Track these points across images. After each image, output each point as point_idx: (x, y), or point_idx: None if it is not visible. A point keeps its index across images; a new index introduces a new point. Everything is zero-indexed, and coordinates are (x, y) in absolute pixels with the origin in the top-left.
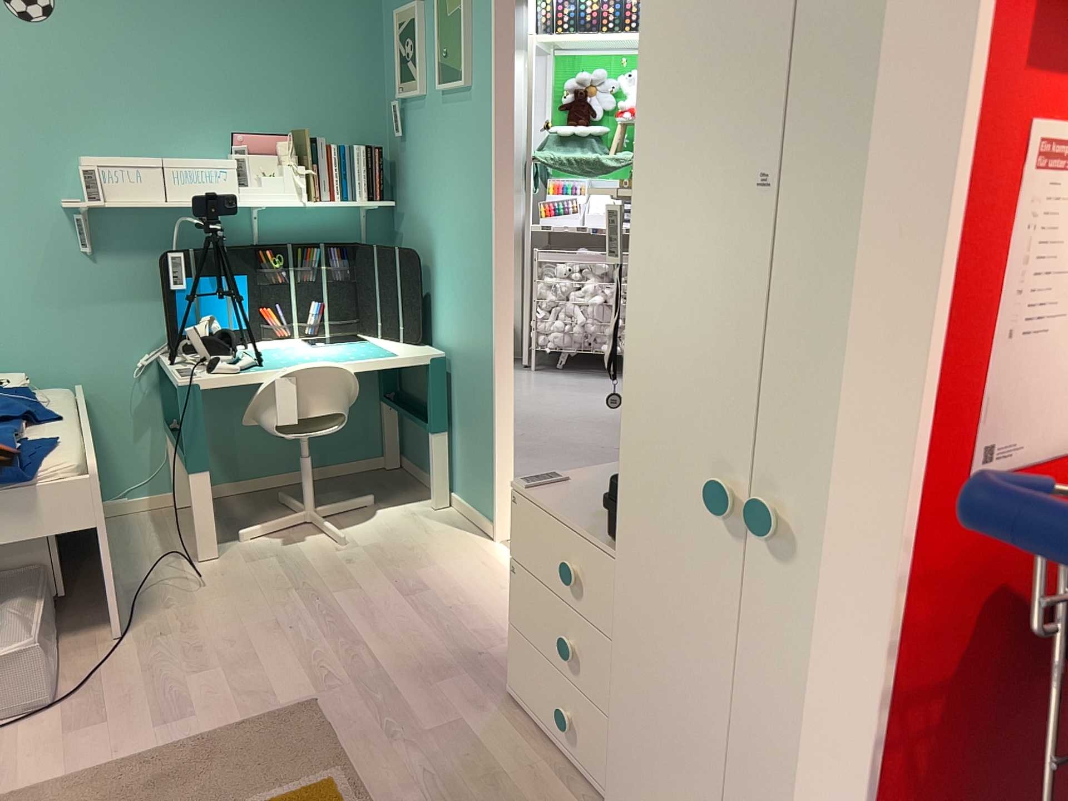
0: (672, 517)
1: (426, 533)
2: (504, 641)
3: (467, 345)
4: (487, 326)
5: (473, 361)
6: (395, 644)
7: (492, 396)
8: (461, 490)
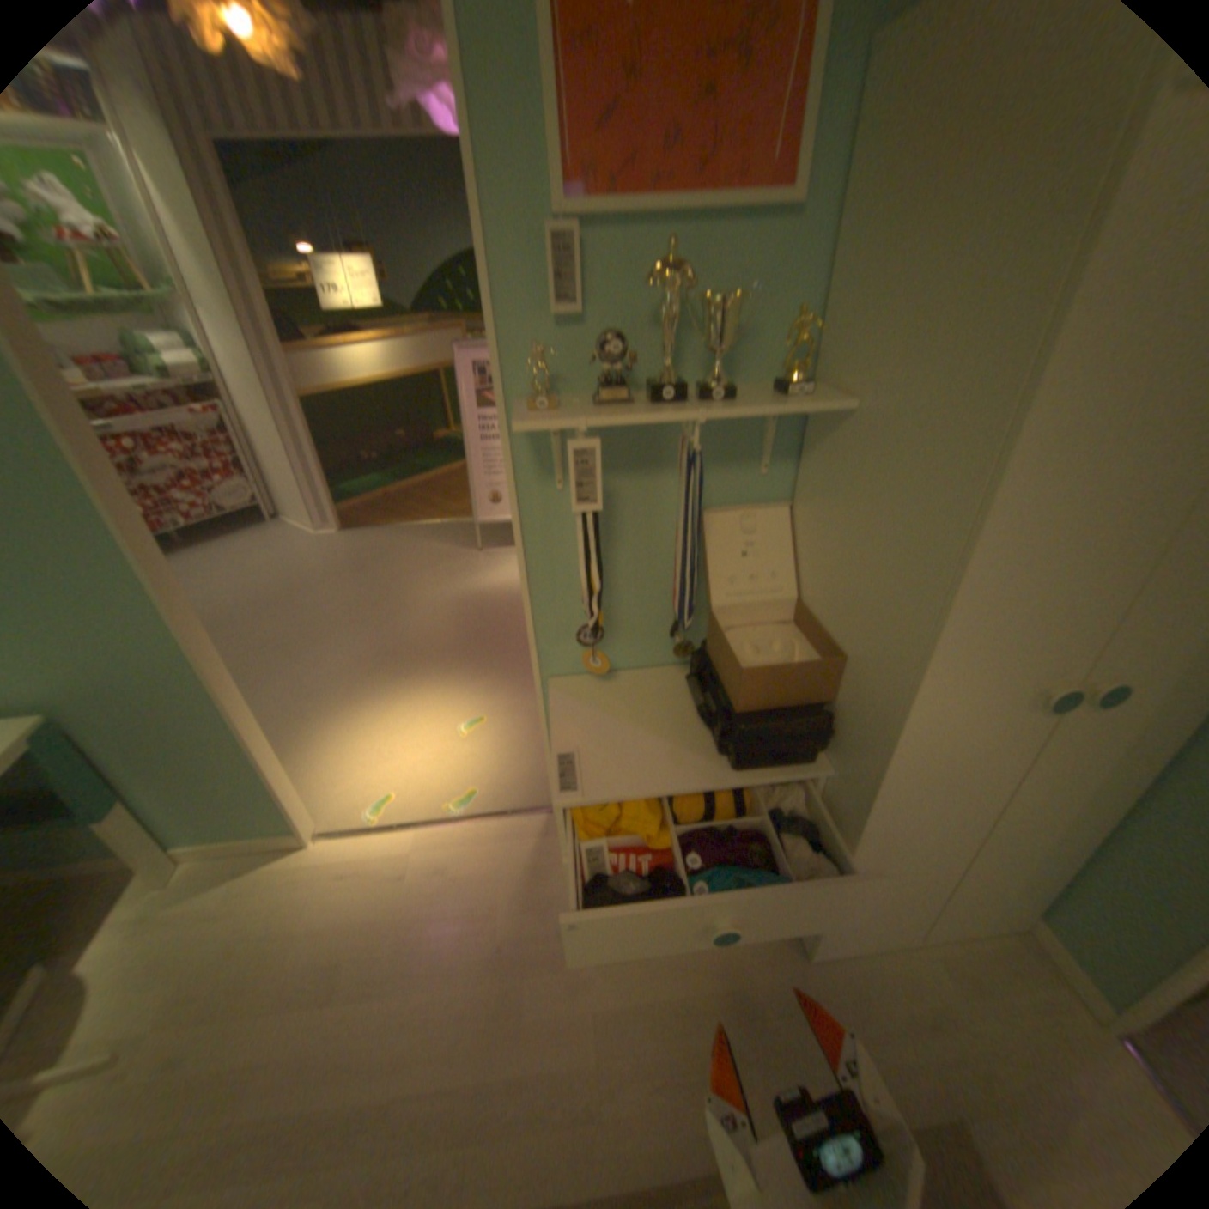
0: (975, 736)
1: (210, 919)
2: (491, 914)
3: (102, 683)
4: (152, 643)
5: (136, 696)
6: (420, 1051)
7: (219, 719)
8: (188, 836)
